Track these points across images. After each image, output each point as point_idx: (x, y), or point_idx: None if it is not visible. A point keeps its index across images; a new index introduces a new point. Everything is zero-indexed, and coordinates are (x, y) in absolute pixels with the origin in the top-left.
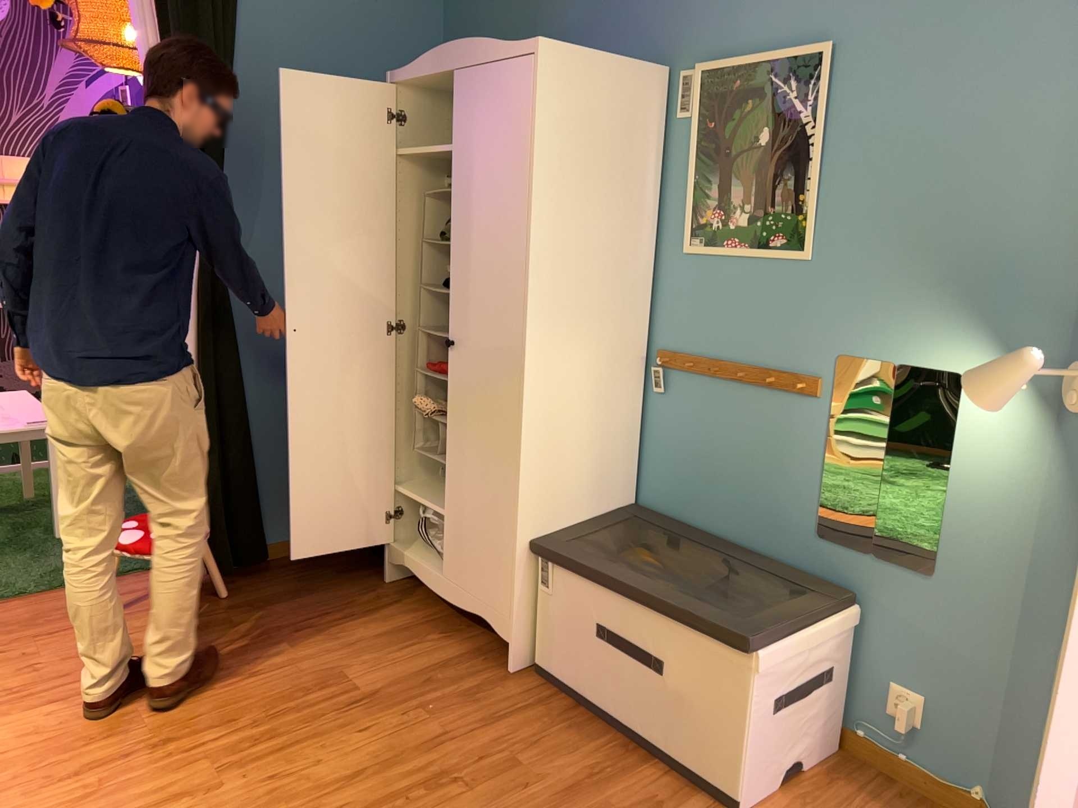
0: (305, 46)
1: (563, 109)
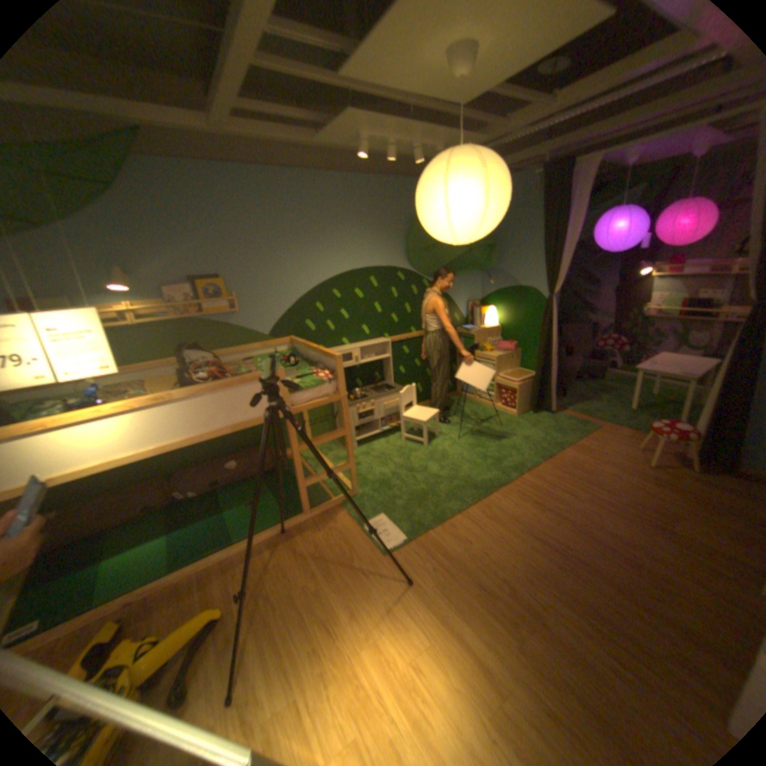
0: None
1: None
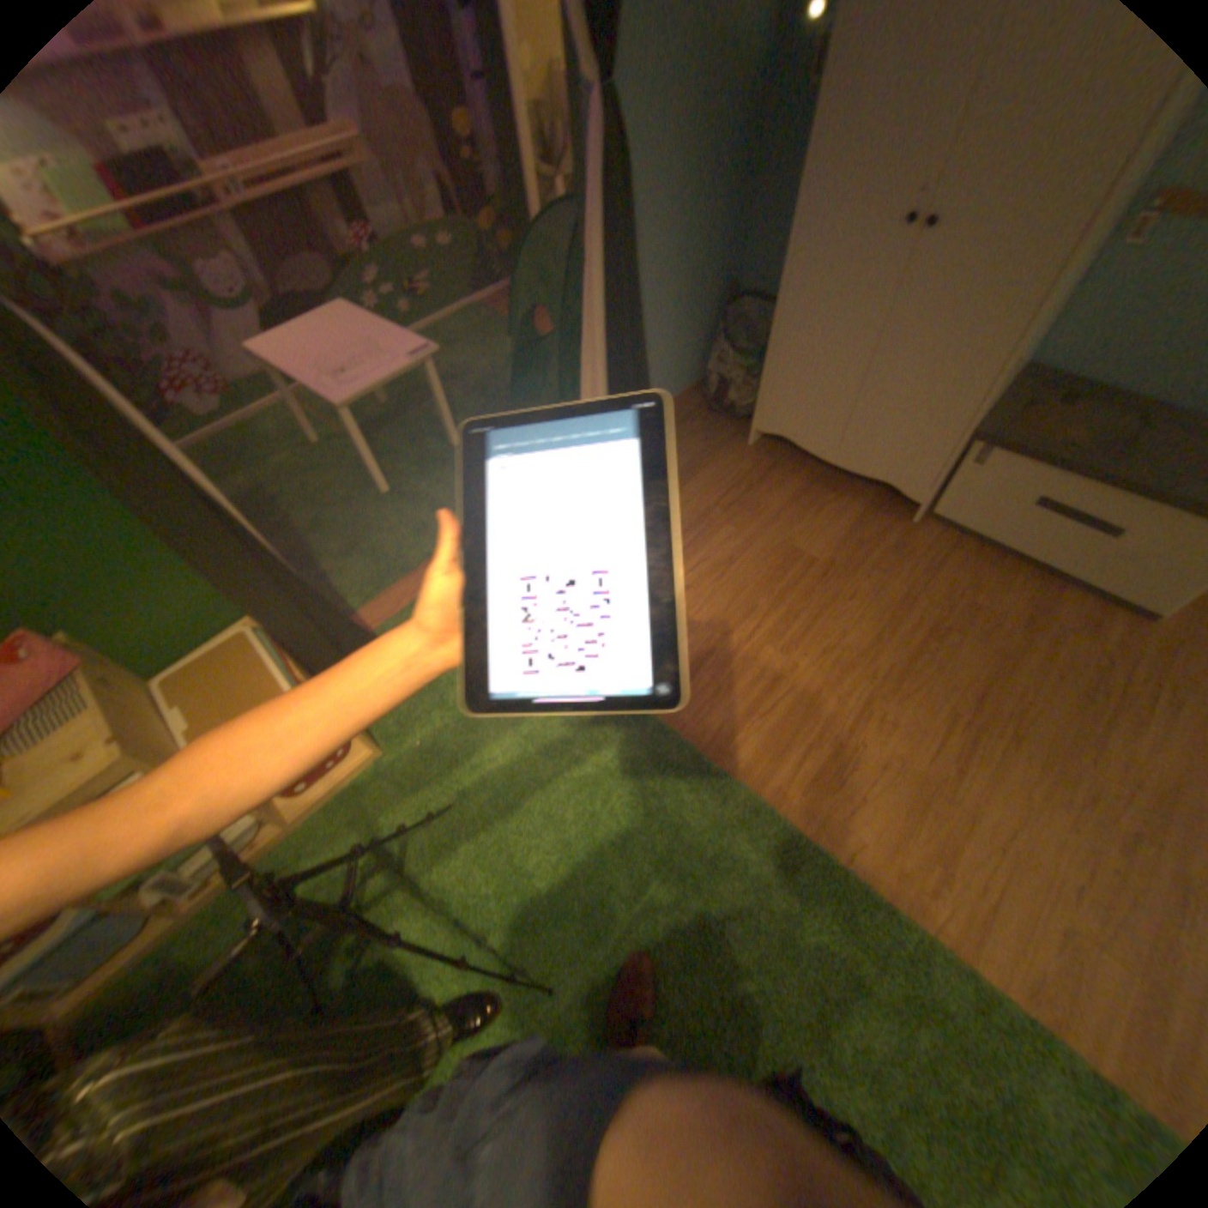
0: None
1: None
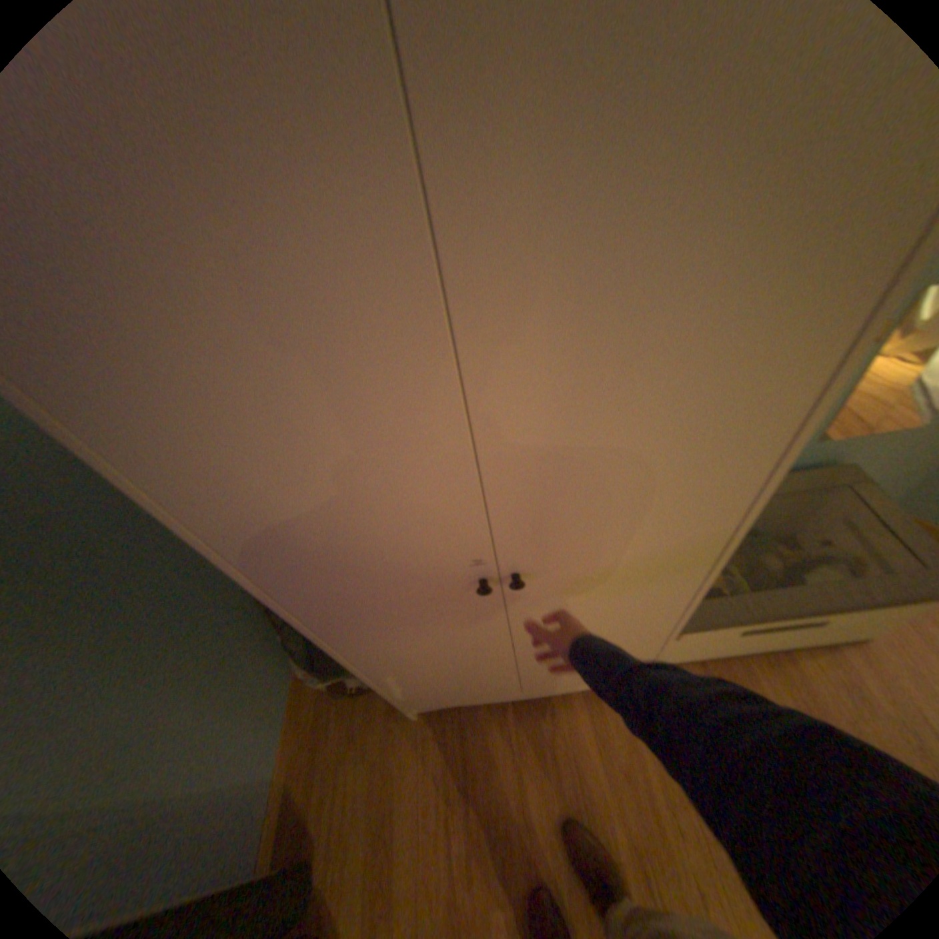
0: None
1: None
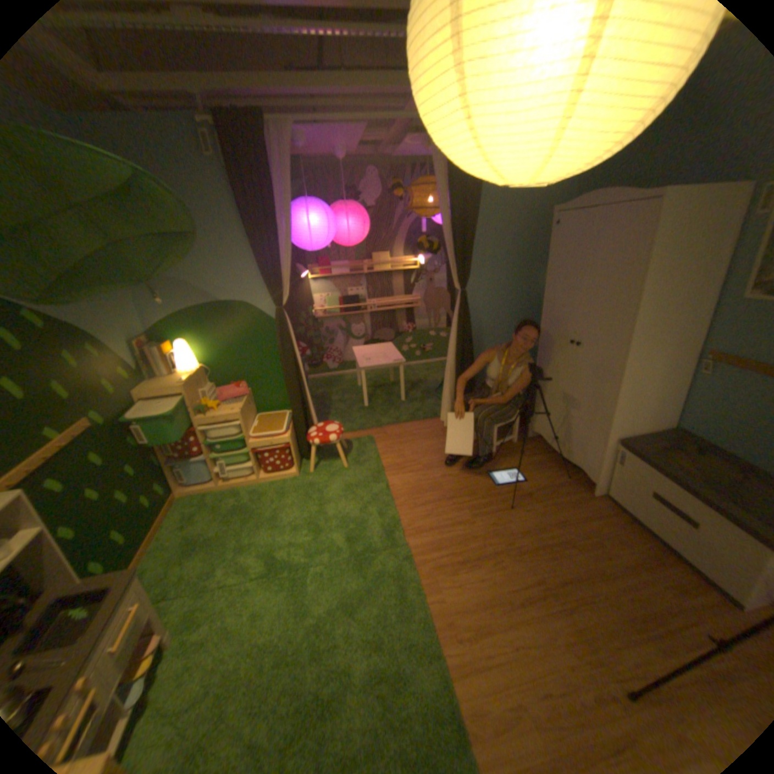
0: (507, 195)
1: (672, 226)
